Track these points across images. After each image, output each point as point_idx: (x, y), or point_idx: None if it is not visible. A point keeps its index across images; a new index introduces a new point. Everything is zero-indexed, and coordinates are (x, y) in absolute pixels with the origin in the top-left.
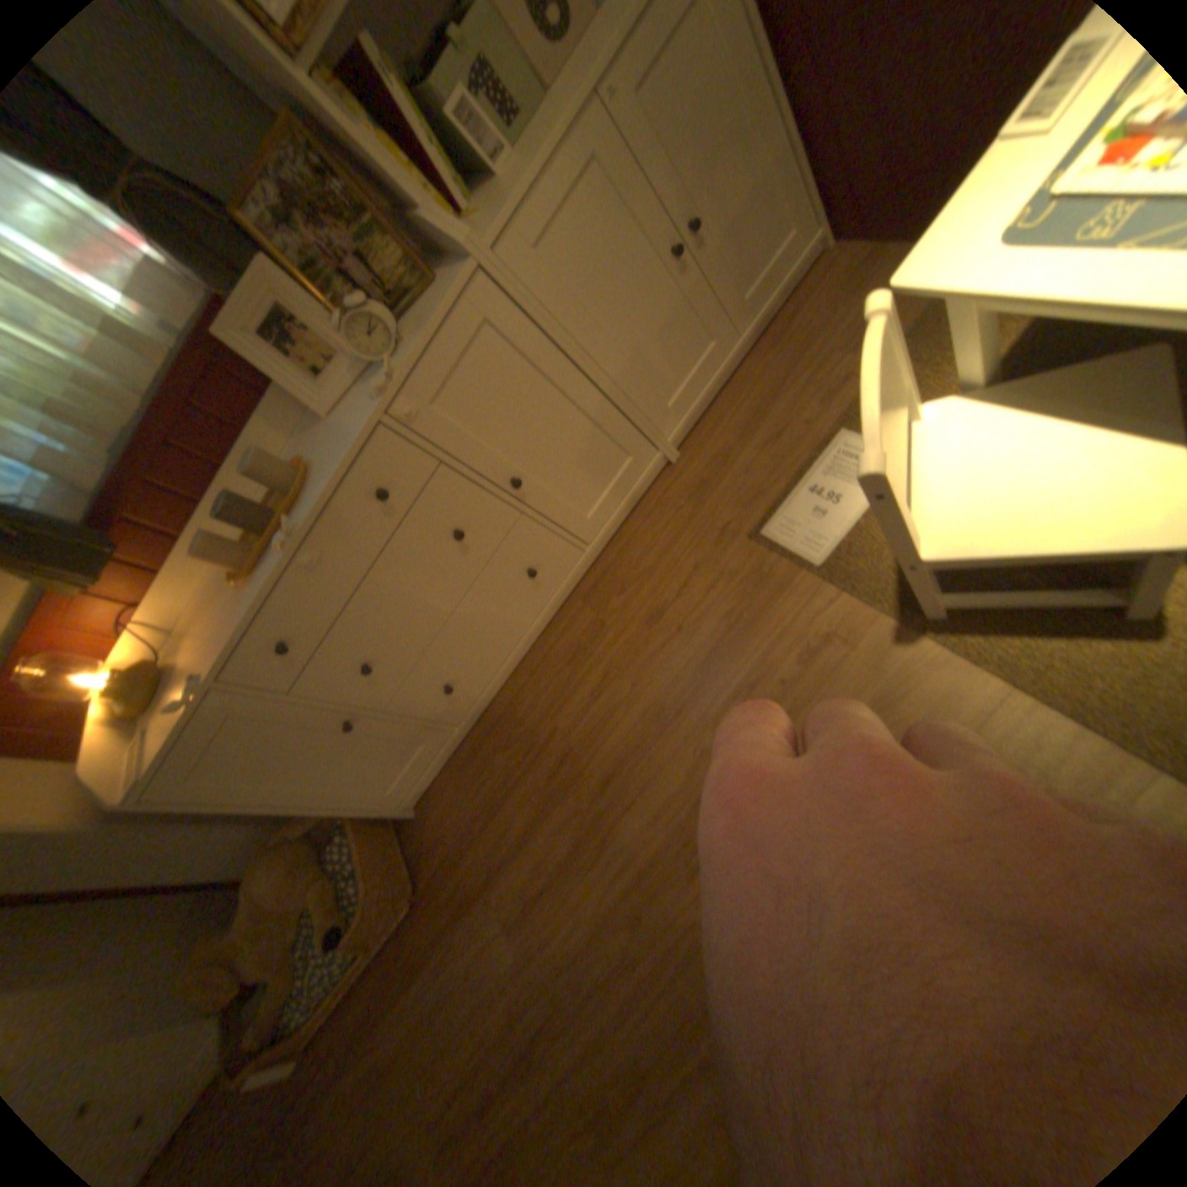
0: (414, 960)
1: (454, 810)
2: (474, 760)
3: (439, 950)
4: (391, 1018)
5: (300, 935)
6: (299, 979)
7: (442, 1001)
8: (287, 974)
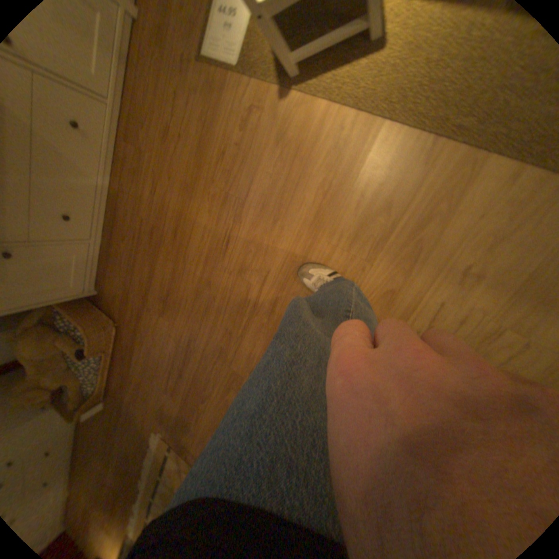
0: (128, 345)
1: (112, 280)
2: (110, 252)
3: (136, 336)
4: (130, 368)
5: (66, 361)
6: (78, 376)
7: (147, 352)
8: (71, 378)
